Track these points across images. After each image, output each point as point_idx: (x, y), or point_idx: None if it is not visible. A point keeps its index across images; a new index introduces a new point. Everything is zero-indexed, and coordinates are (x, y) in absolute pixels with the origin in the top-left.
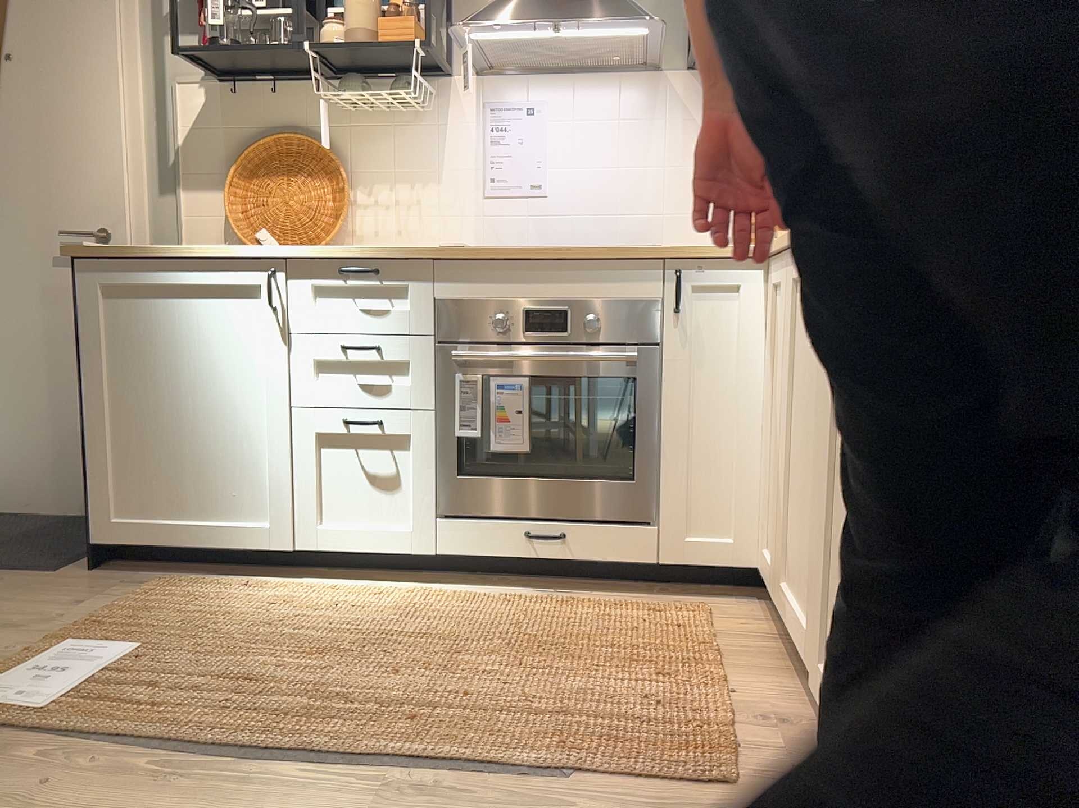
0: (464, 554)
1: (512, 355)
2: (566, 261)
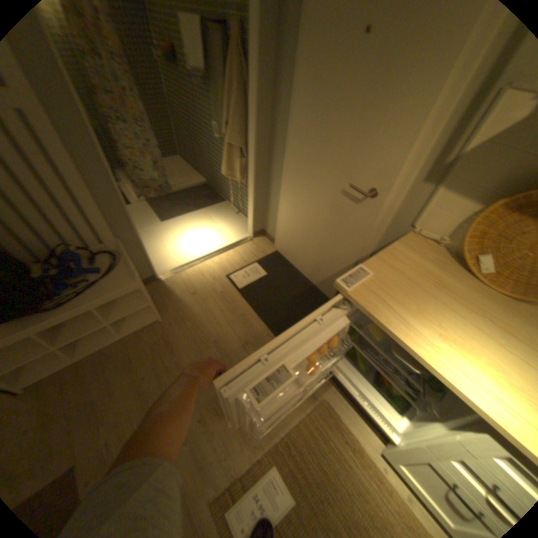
0: None
1: None
2: None
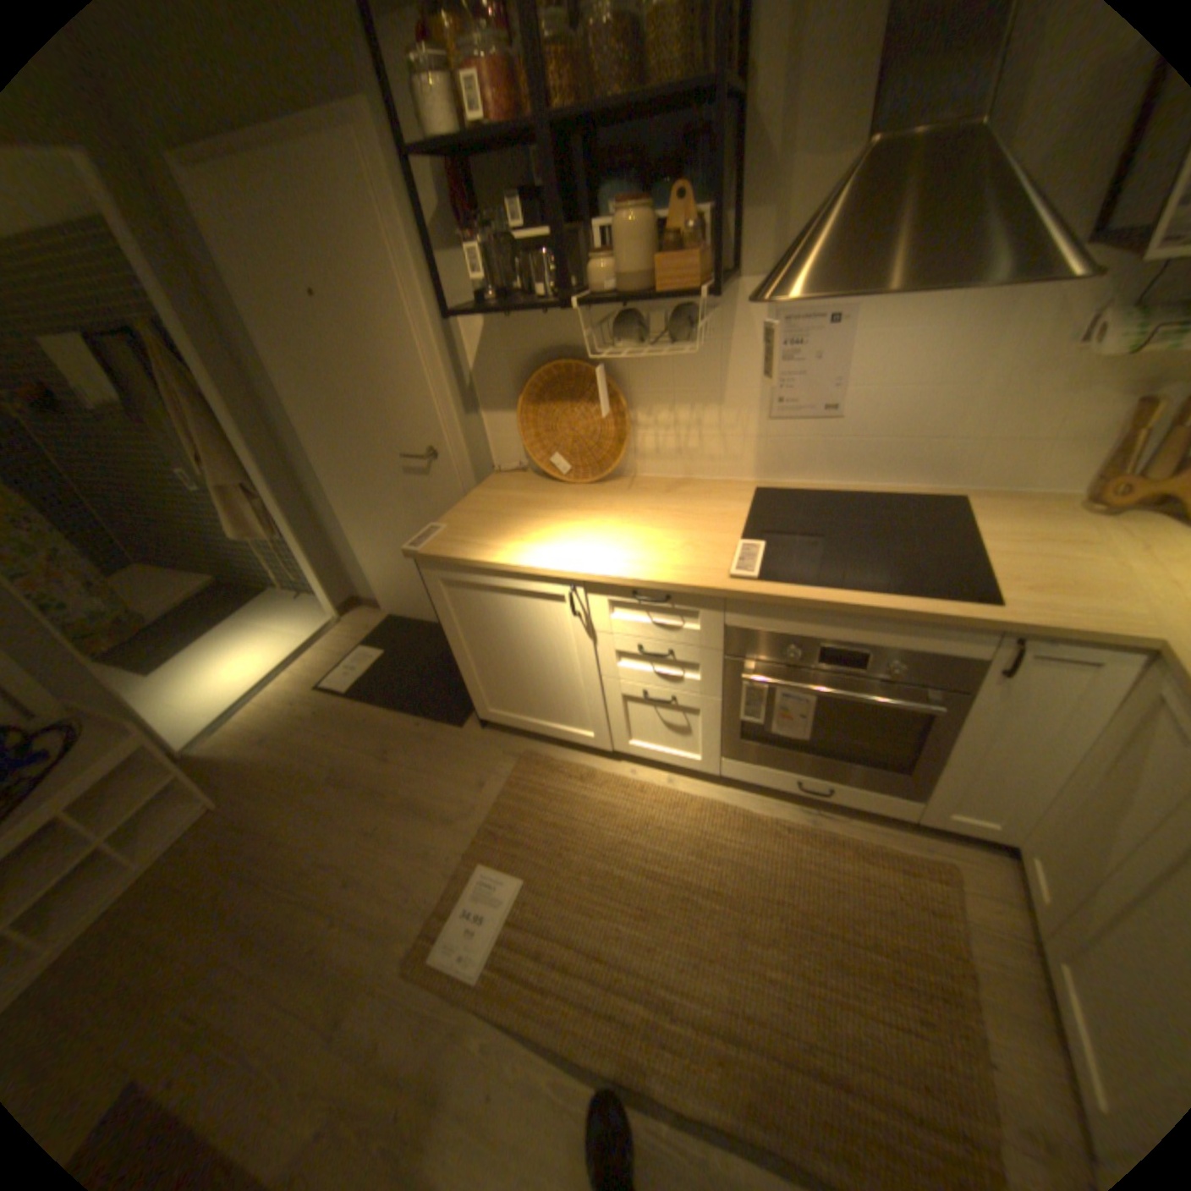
0: (741, 778)
1: (801, 688)
2: (874, 615)
